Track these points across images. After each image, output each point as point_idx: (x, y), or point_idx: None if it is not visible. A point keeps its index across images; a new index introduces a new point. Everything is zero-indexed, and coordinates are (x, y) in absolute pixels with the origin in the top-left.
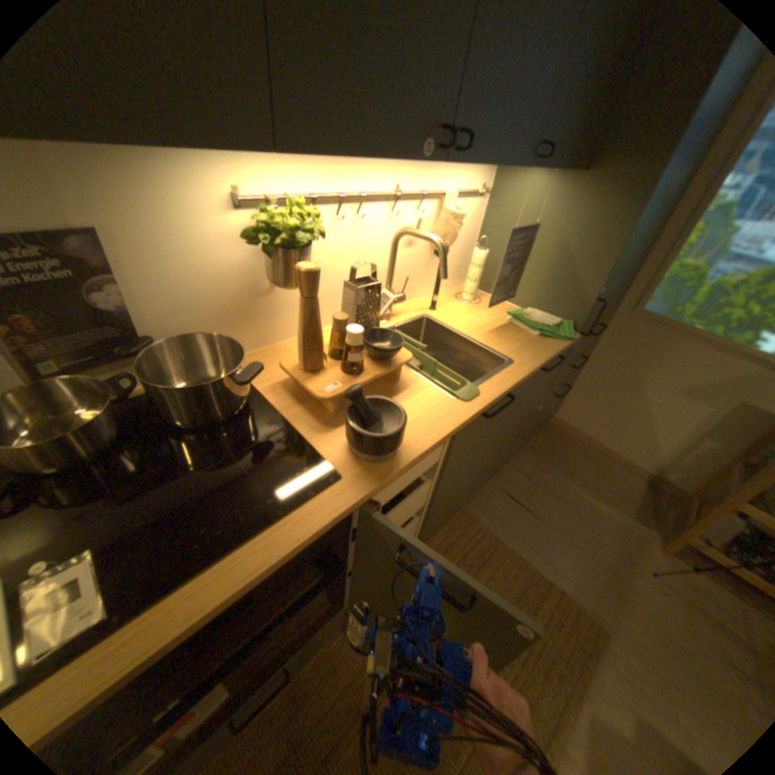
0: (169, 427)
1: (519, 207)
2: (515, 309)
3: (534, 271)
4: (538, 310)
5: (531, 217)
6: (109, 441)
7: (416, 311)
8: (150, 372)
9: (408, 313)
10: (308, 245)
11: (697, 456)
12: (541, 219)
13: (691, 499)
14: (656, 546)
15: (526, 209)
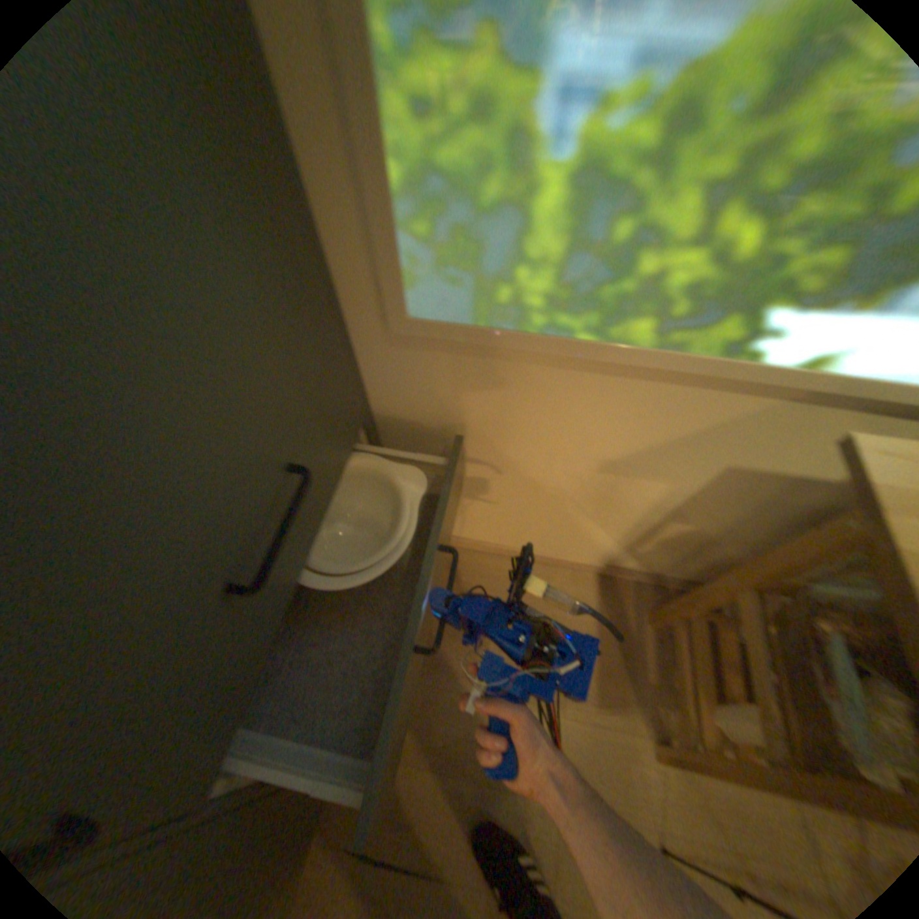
0: None
1: None
2: None
3: None
4: None
5: None
6: None
7: None
8: None
9: None
10: None
11: (660, 542)
12: None
13: (667, 582)
14: (646, 752)
15: None
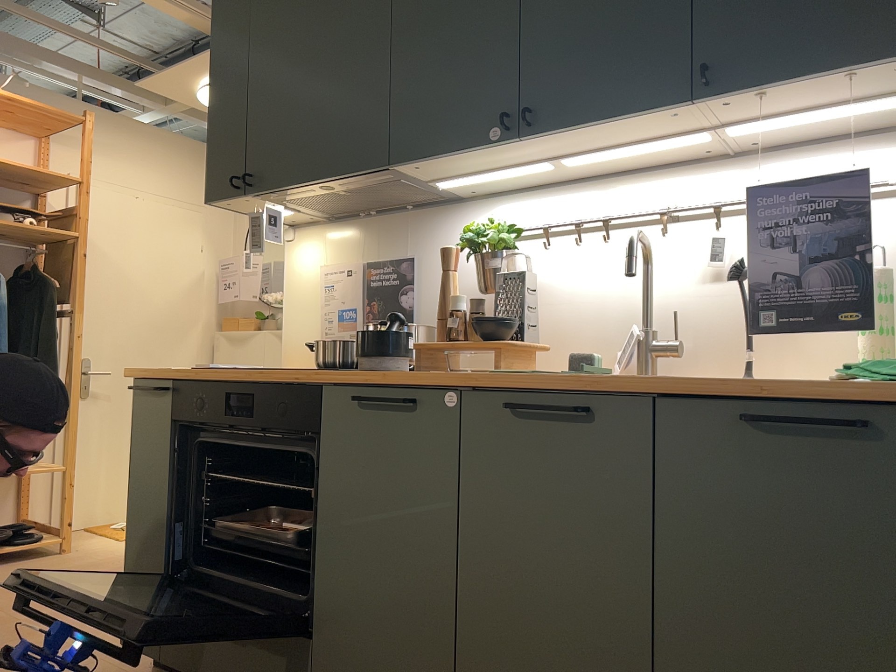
0: None
1: None
2: None
3: None
4: None
5: None
6: None
7: None
8: None
9: None
10: (505, 253)
11: None
12: None
13: None
14: None
15: None
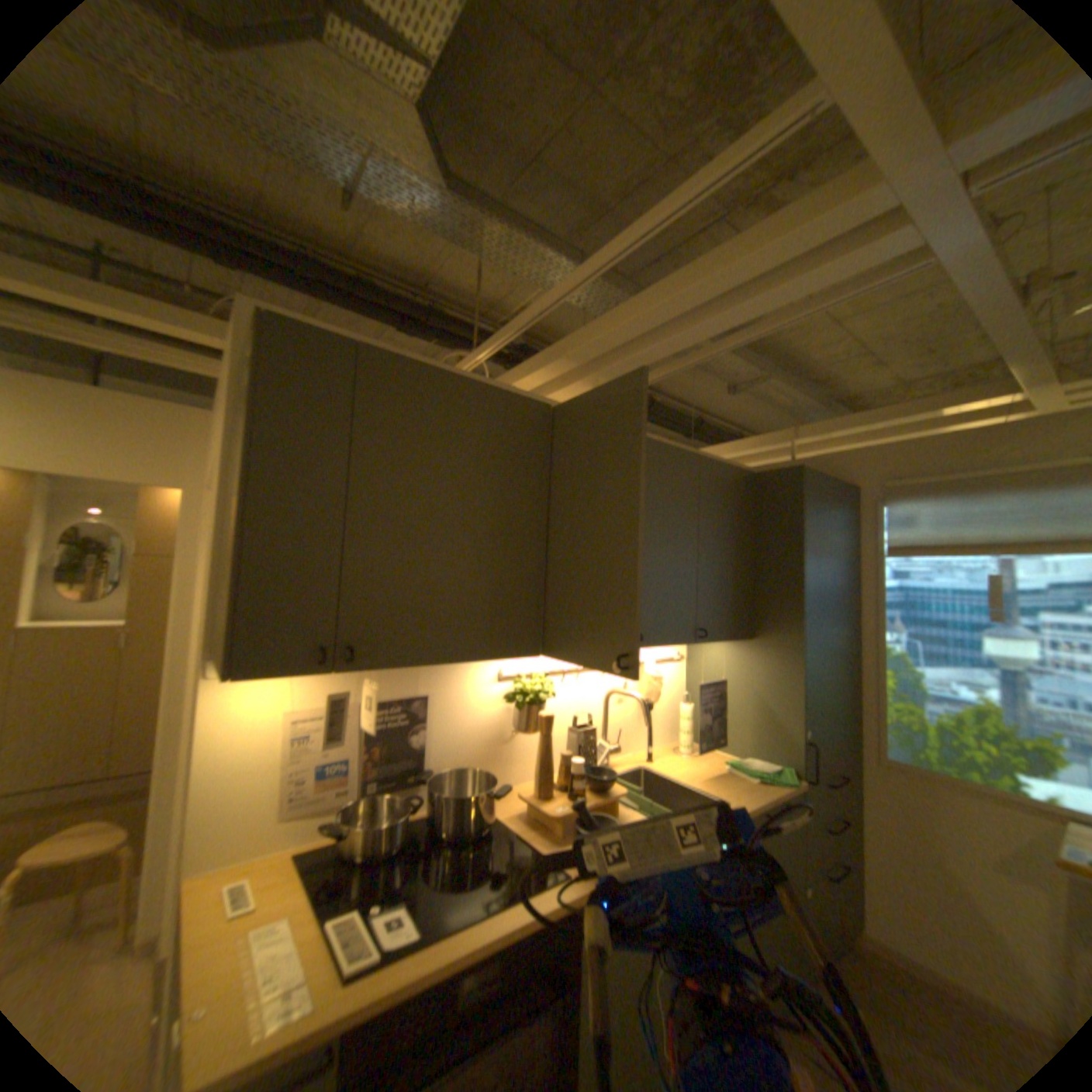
0: (435, 843)
1: (712, 668)
2: (735, 760)
3: (742, 721)
4: (759, 759)
5: (724, 674)
6: (398, 848)
7: (634, 764)
8: (433, 793)
9: (626, 765)
10: (543, 702)
11: None
12: (732, 676)
13: None
14: None
15: (718, 669)
